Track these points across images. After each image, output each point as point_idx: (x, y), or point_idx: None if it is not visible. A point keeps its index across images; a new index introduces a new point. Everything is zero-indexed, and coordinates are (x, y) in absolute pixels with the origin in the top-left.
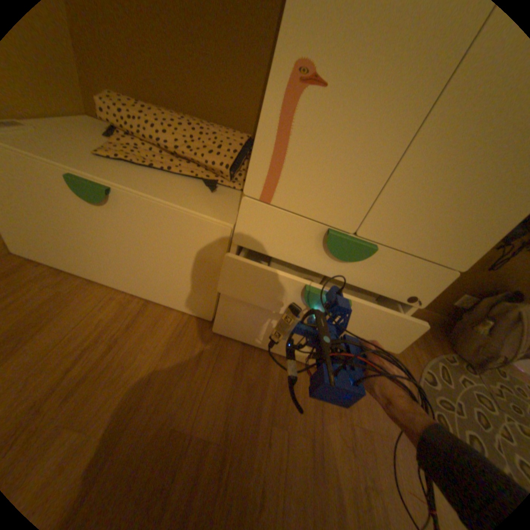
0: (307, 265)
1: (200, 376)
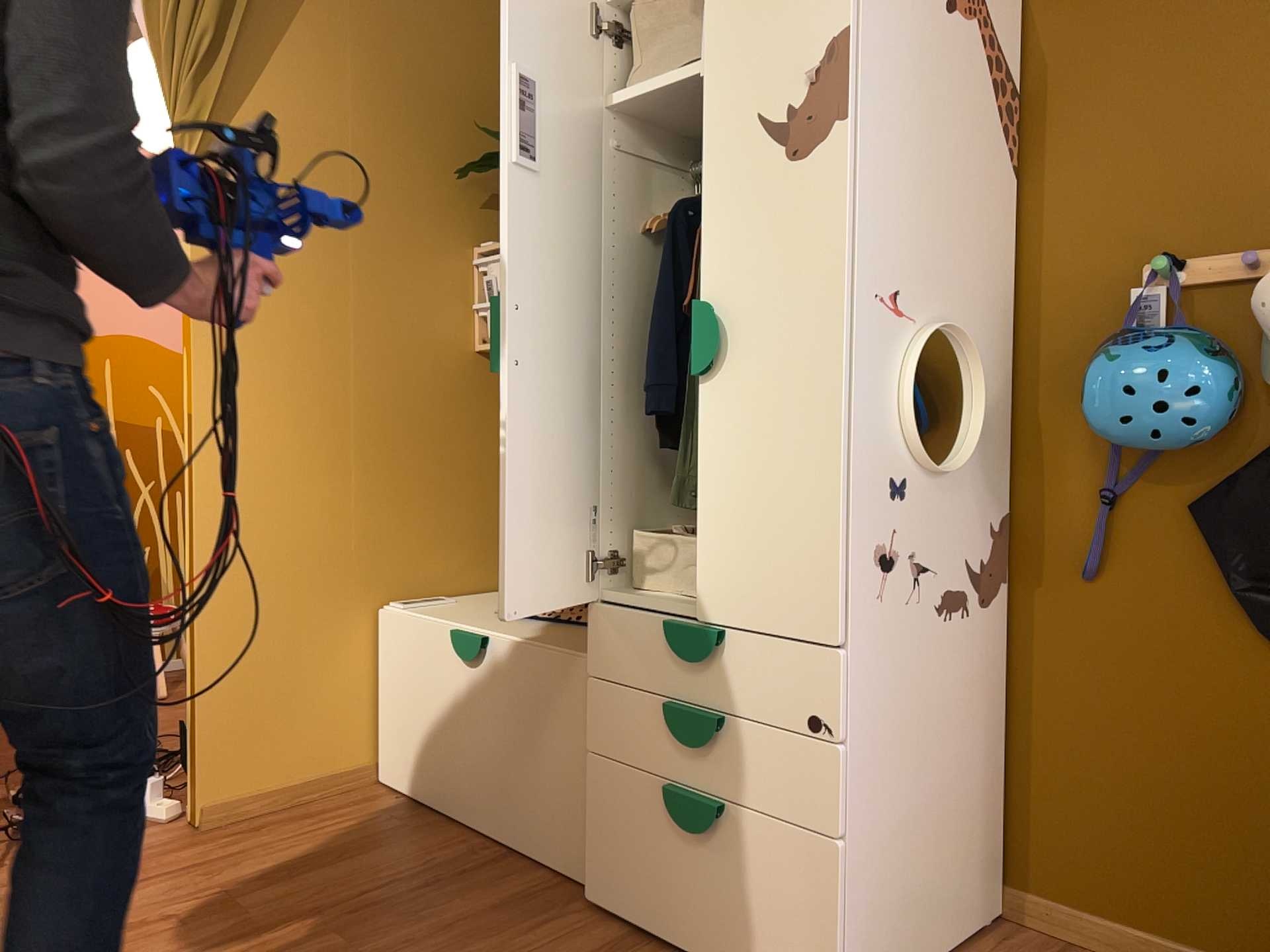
0: (668, 693)
1: (520, 946)
